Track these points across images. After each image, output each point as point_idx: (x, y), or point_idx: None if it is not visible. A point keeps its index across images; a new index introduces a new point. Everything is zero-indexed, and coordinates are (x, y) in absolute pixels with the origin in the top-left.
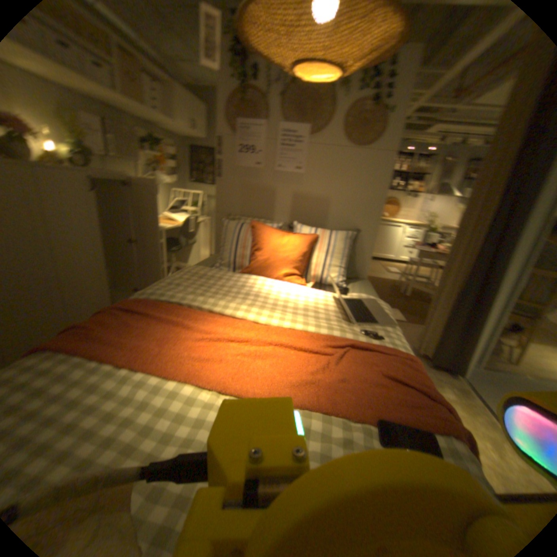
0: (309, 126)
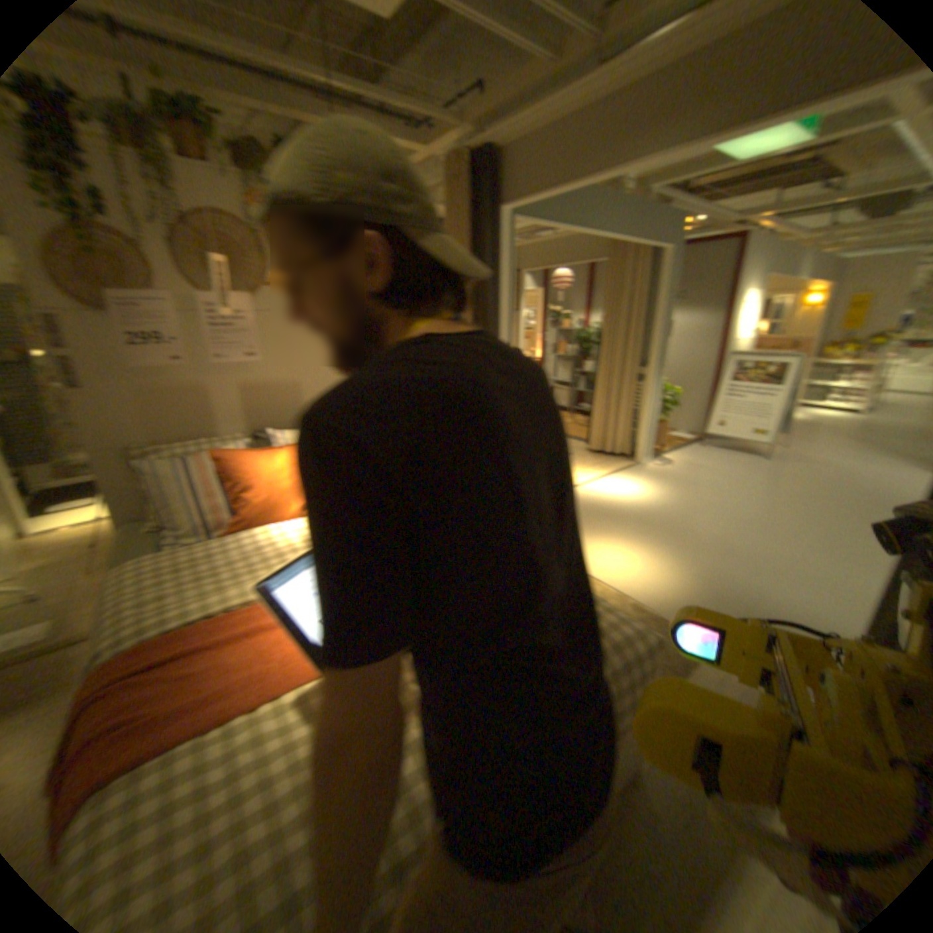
0: (240, 290)
